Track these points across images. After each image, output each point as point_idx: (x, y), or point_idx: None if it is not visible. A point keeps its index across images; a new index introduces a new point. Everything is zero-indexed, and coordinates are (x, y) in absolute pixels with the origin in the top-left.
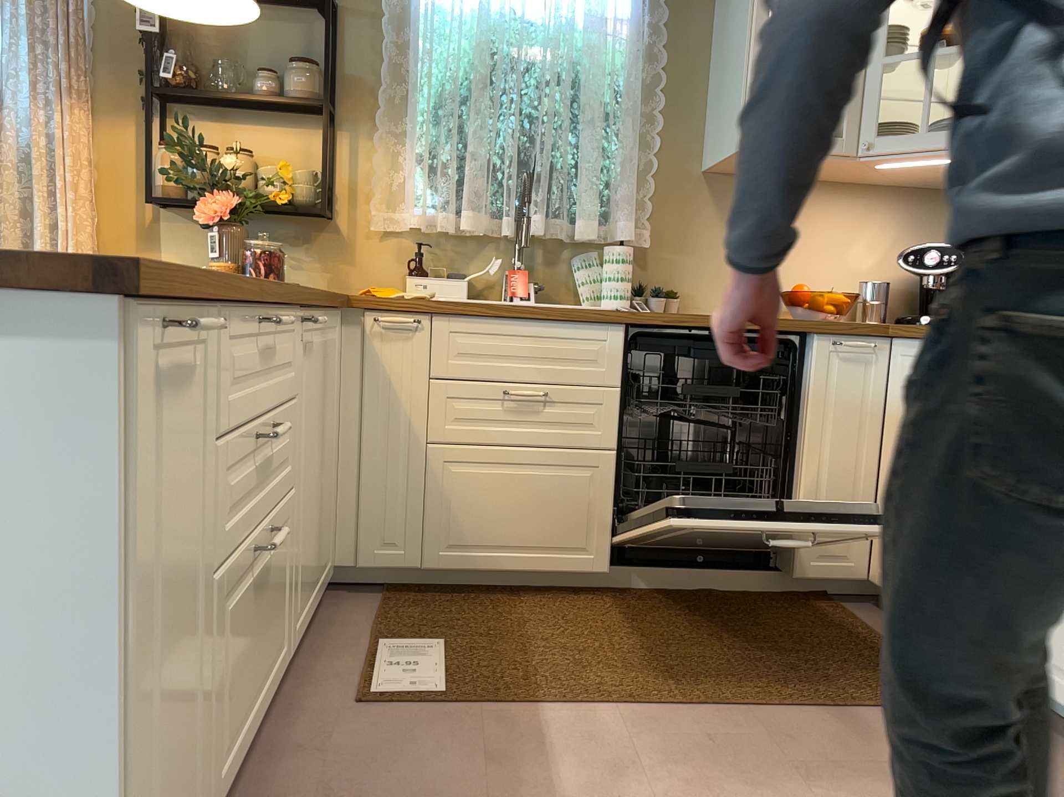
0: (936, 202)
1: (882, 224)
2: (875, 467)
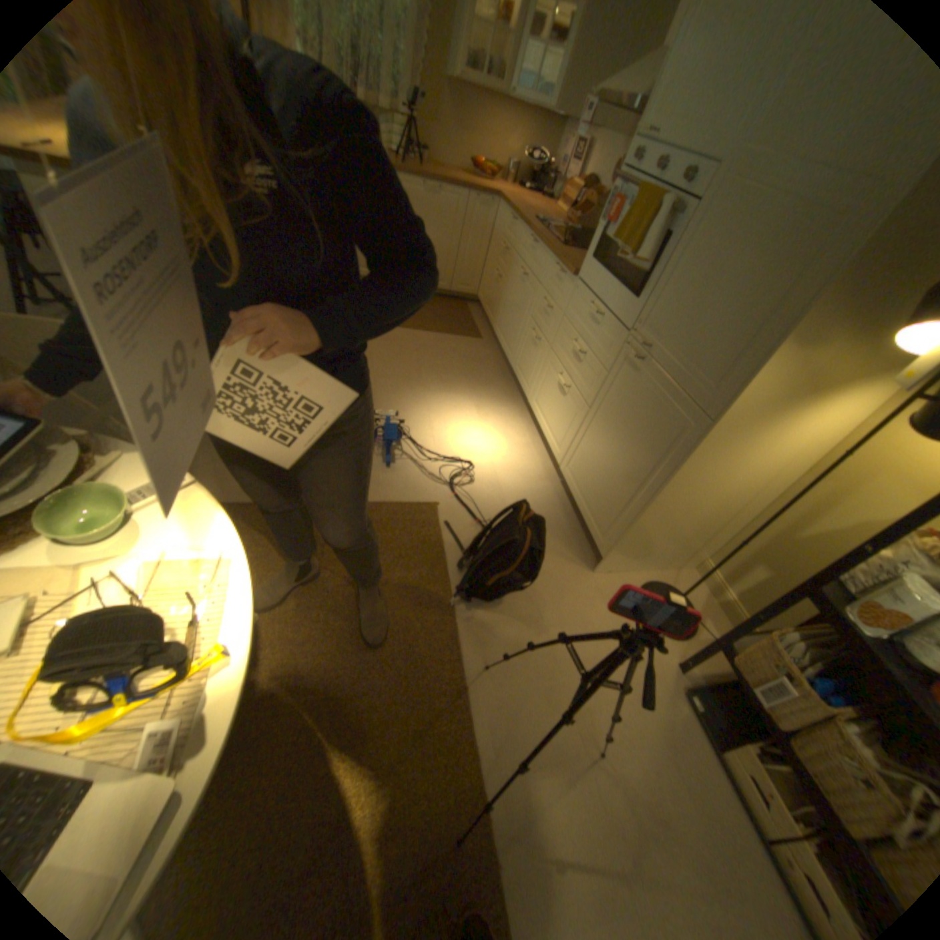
0: (550, 121)
1: (524, 129)
2: (484, 253)
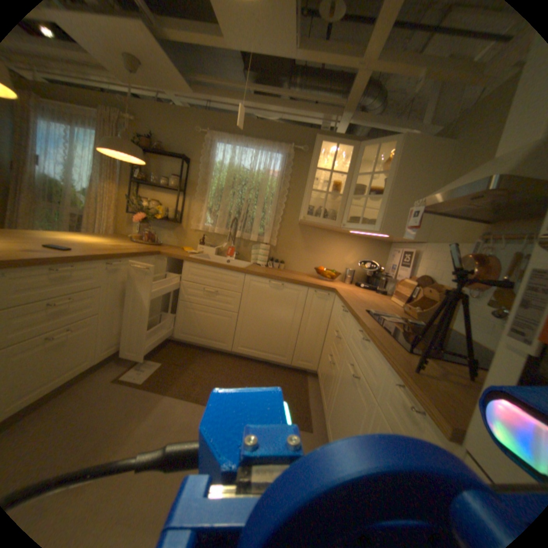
0: (379, 245)
1: (358, 250)
2: (323, 335)
